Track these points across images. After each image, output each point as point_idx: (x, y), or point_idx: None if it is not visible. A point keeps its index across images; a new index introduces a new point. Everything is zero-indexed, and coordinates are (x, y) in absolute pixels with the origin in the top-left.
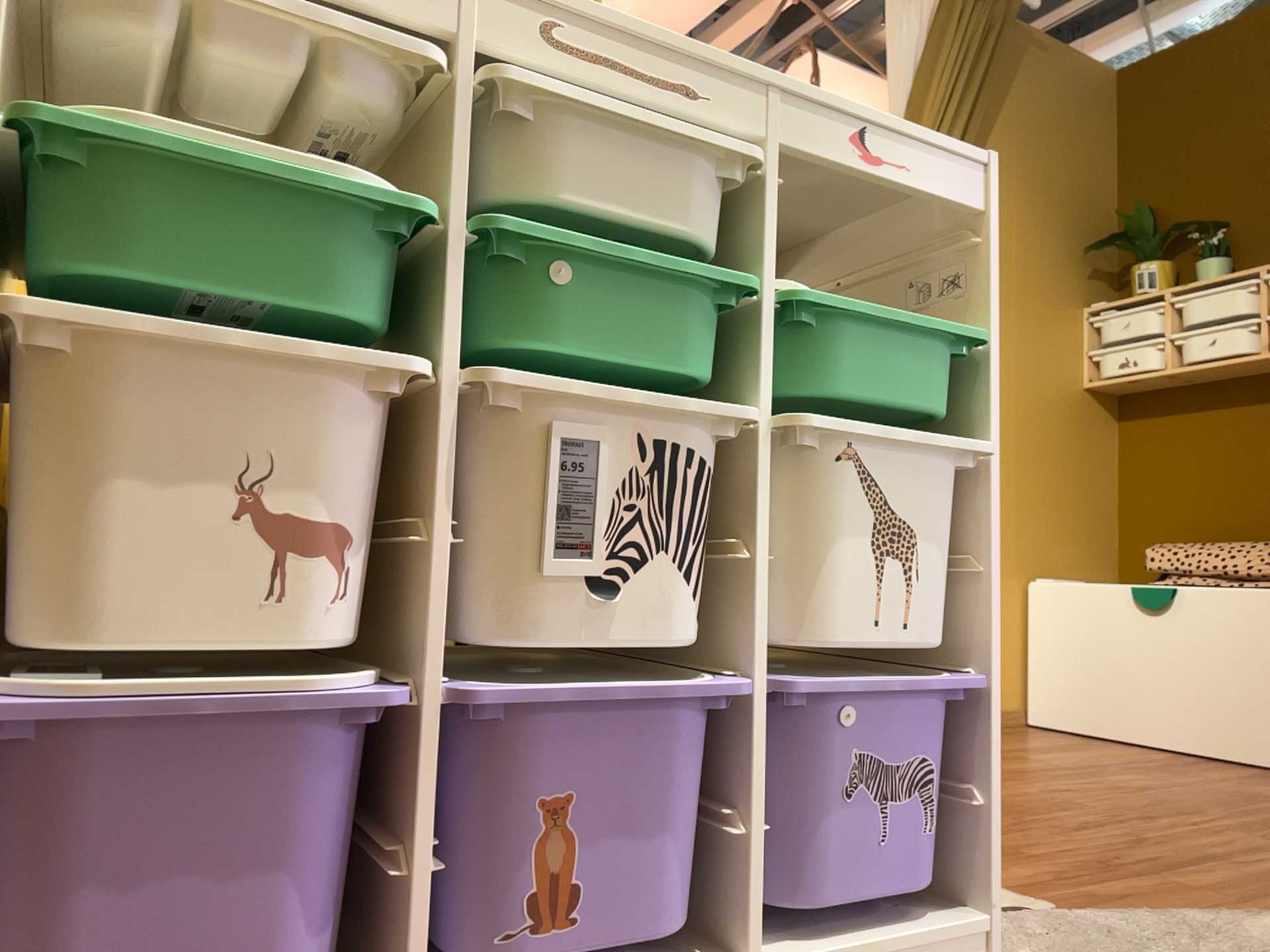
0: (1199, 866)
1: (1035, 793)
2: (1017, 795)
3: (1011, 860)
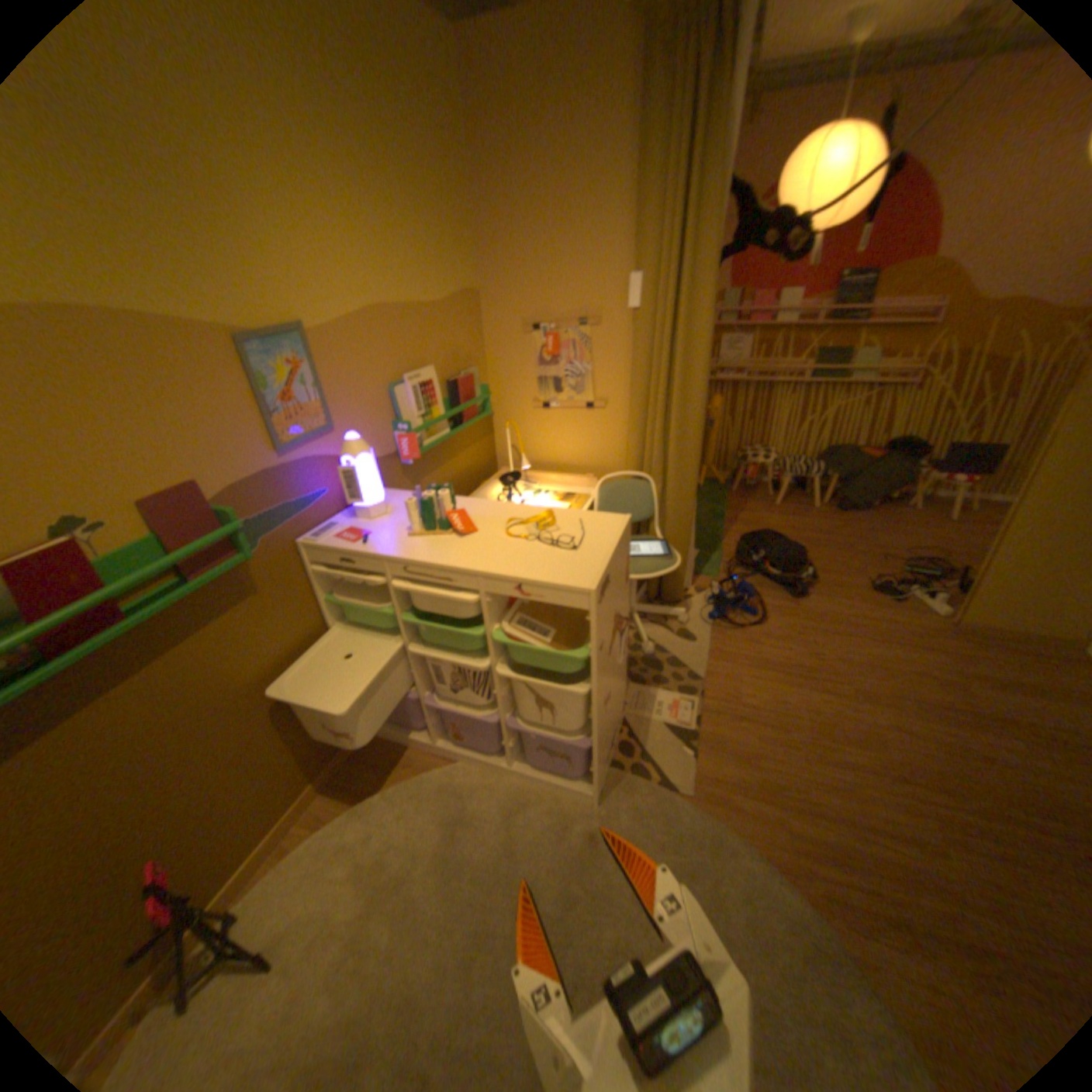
0: (824, 831)
1: (873, 733)
2: (858, 728)
3: (734, 768)
